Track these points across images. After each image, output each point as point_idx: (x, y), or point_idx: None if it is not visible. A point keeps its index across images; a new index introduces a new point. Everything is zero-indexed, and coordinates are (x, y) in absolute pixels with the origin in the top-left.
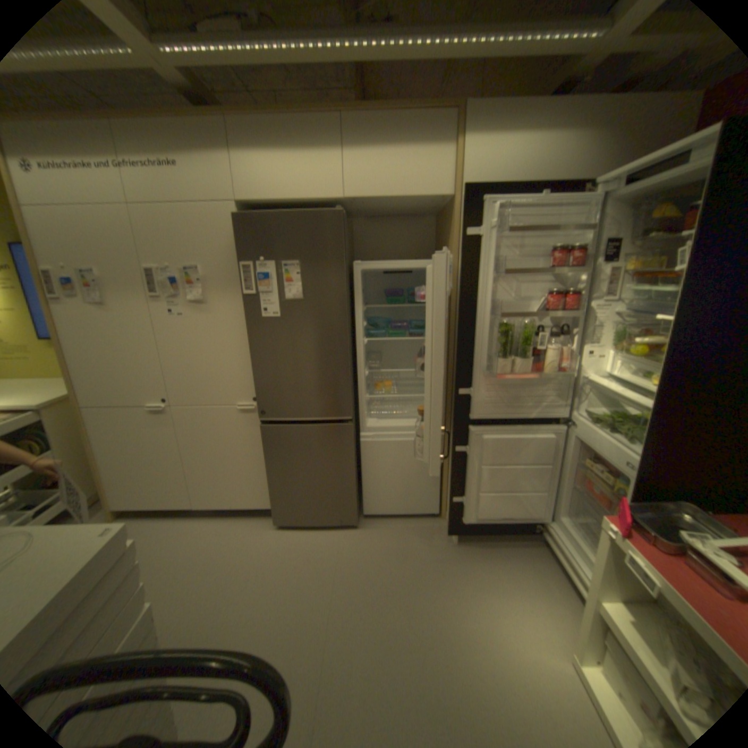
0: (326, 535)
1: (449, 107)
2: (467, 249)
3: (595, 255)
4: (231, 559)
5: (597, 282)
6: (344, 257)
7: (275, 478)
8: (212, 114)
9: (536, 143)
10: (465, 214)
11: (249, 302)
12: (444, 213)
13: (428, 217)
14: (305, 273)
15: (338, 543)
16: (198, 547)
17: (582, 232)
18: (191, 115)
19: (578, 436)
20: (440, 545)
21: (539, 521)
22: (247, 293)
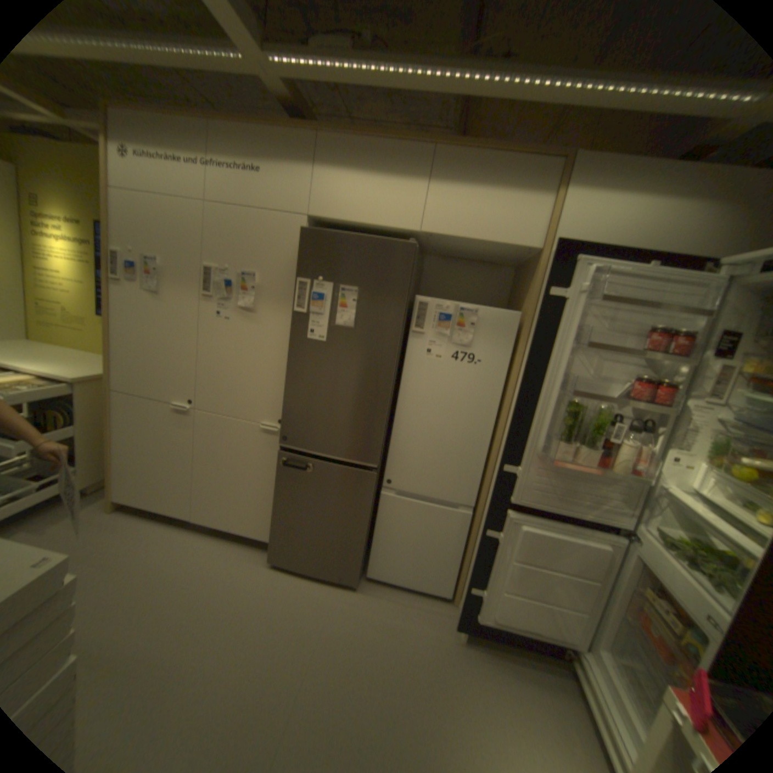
0: (321, 589)
1: (556, 154)
2: (546, 310)
3: (704, 346)
4: (212, 590)
5: (699, 377)
6: (407, 293)
7: (281, 511)
8: (306, 127)
9: (651, 207)
10: (553, 271)
11: (297, 320)
12: (527, 266)
13: (508, 267)
14: (362, 301)
15: (331, 603)
16: (183, 565)
17: (690, 316)
18: (285, 125)
19: (642, 558)
20: (446, 641)
21: (572, 647)
22: (298, 310)
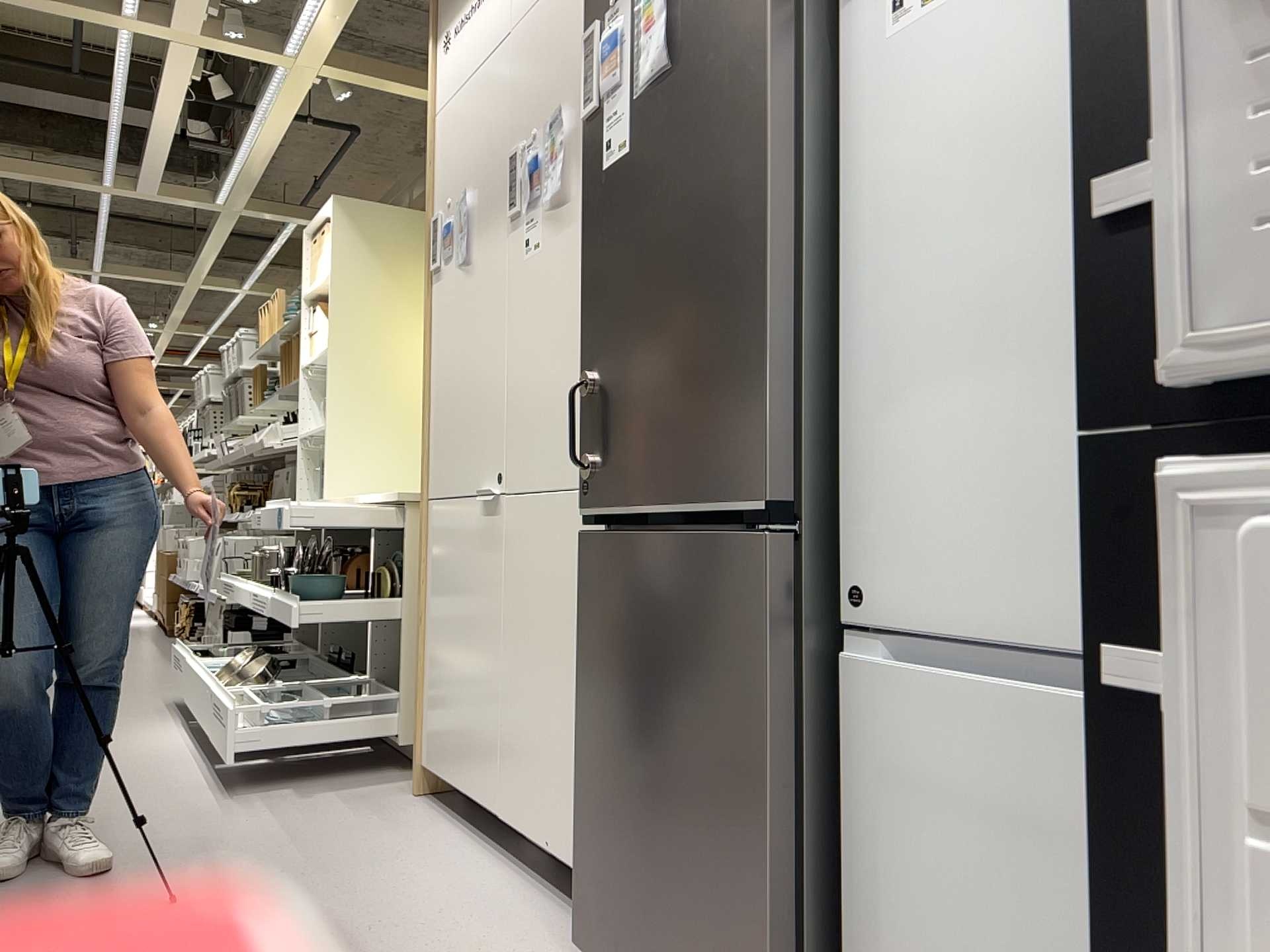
0: None
1: None
2: None
3: None
4: None
5: None
6: None
7: (589, 746)
8: None
9: None
10: None
11: (588, 141)
12: None
13: None
14: None
15: None
16: (419, 901)
17: None
18: None
19: None
20: None
21: None
22: (587, 115)
